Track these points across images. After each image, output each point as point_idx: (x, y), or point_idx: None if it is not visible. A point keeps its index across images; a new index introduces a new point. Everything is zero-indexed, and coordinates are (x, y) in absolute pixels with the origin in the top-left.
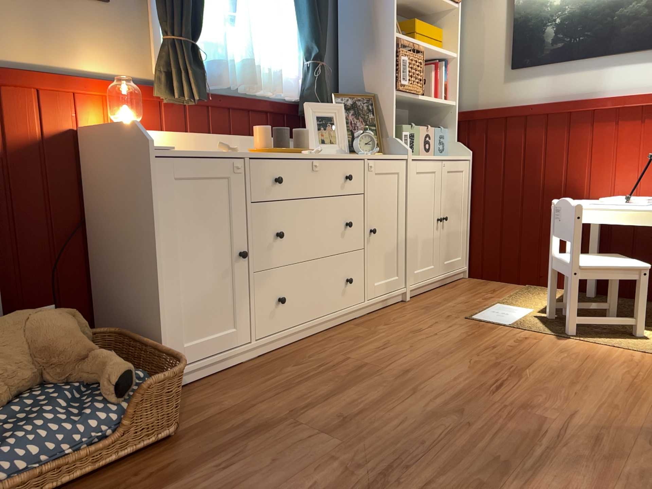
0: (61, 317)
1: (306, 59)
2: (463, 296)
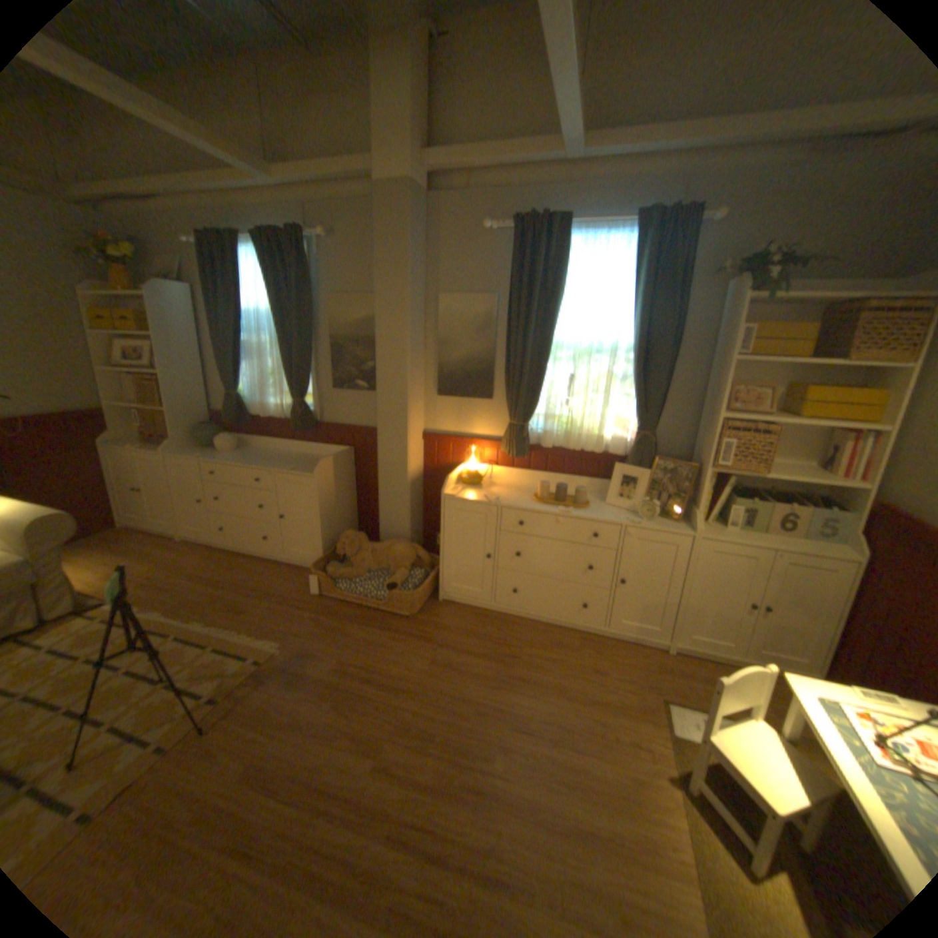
0: (405, 550)
1: (637, 426)
2: None
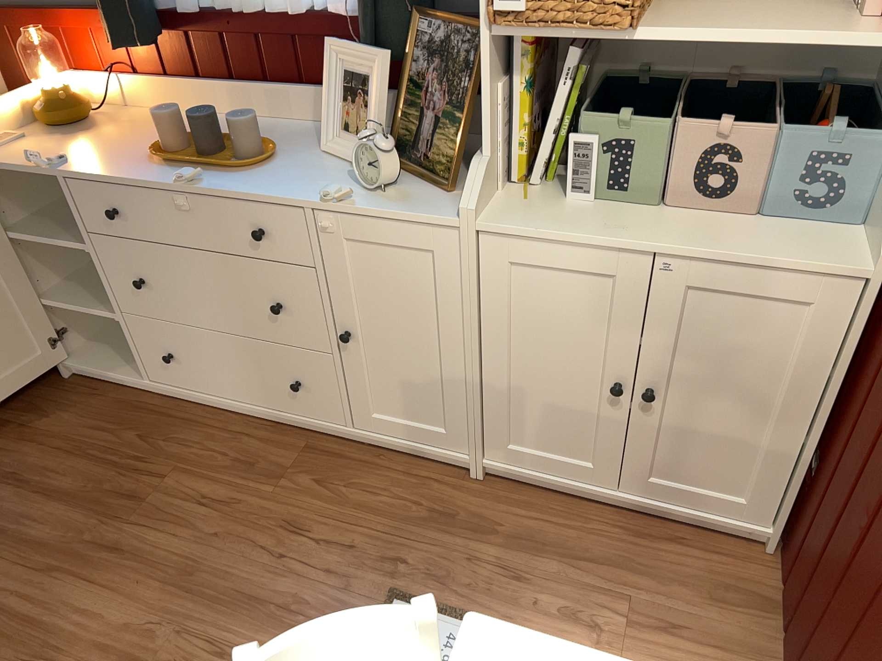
0: None
1: None
2: (565, 563)
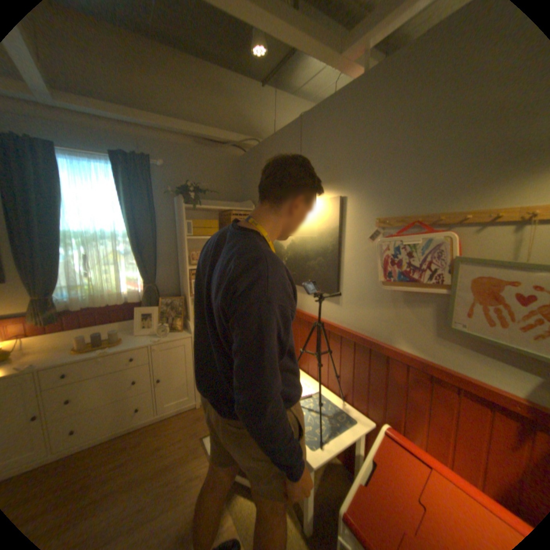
0: None
1: (143, 282)
2: None
